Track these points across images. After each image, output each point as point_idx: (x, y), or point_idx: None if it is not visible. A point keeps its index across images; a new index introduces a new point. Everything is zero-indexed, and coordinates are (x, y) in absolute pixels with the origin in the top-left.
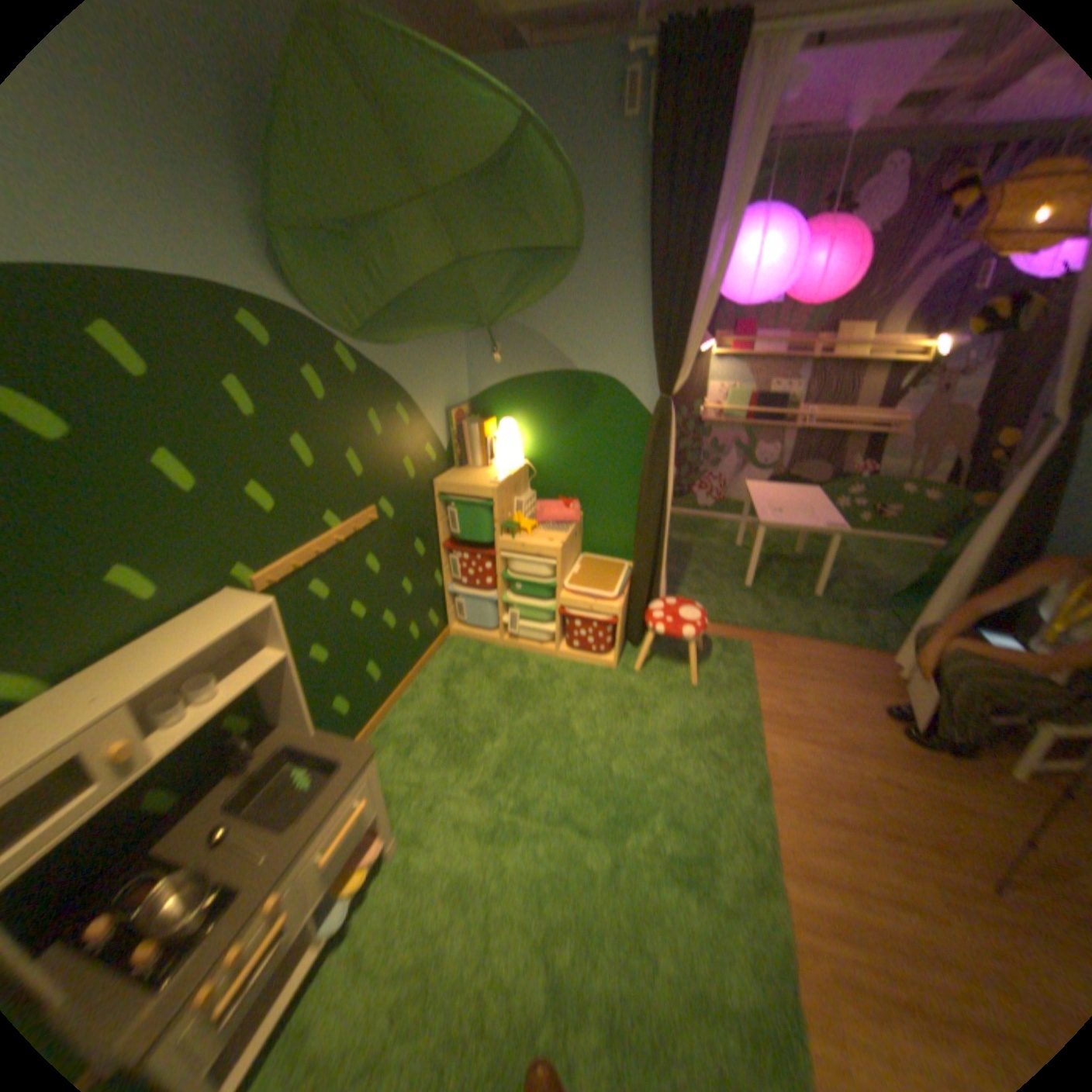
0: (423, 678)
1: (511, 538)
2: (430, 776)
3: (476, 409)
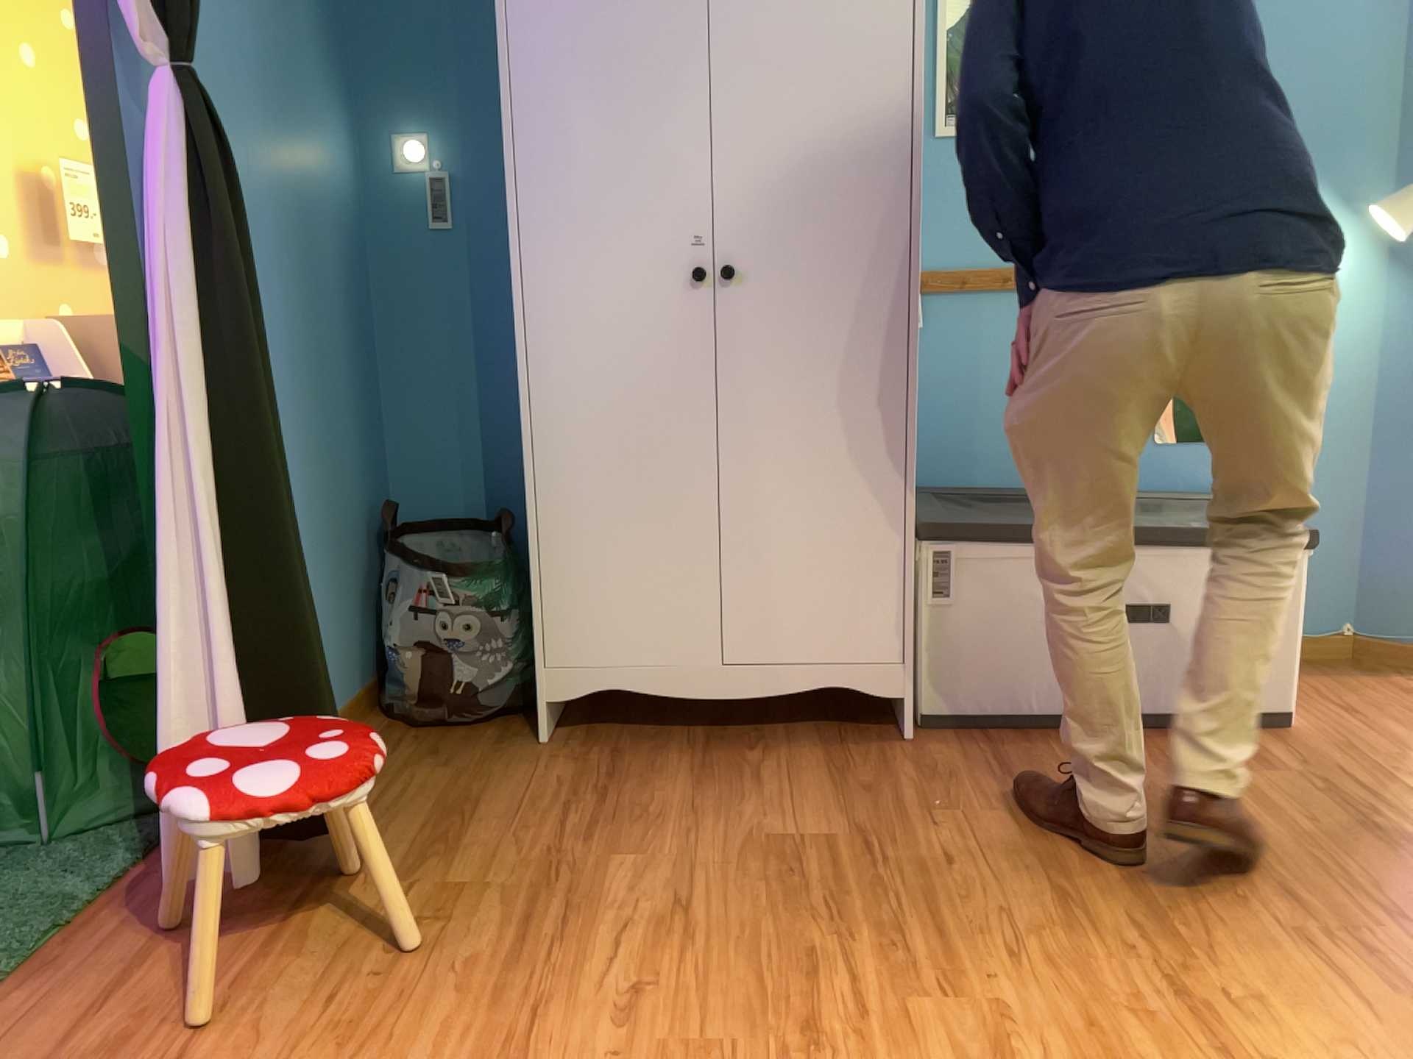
0: None
1: None
2: None
3: None
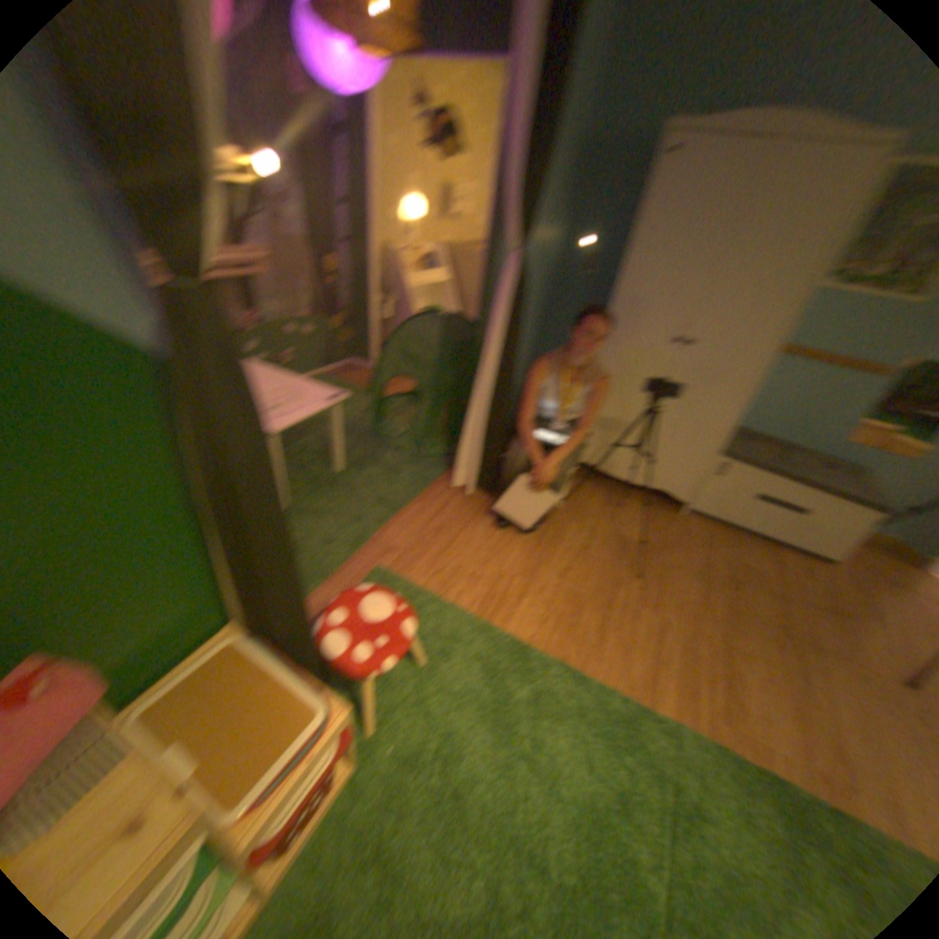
0: None
1: None
2: None
3: None
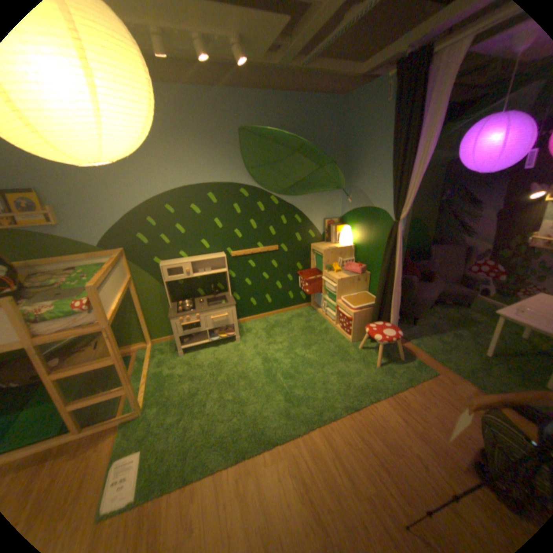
0: (288, 313)
1: (327, 272)
2: (262, 334)
3: (342, 221)
